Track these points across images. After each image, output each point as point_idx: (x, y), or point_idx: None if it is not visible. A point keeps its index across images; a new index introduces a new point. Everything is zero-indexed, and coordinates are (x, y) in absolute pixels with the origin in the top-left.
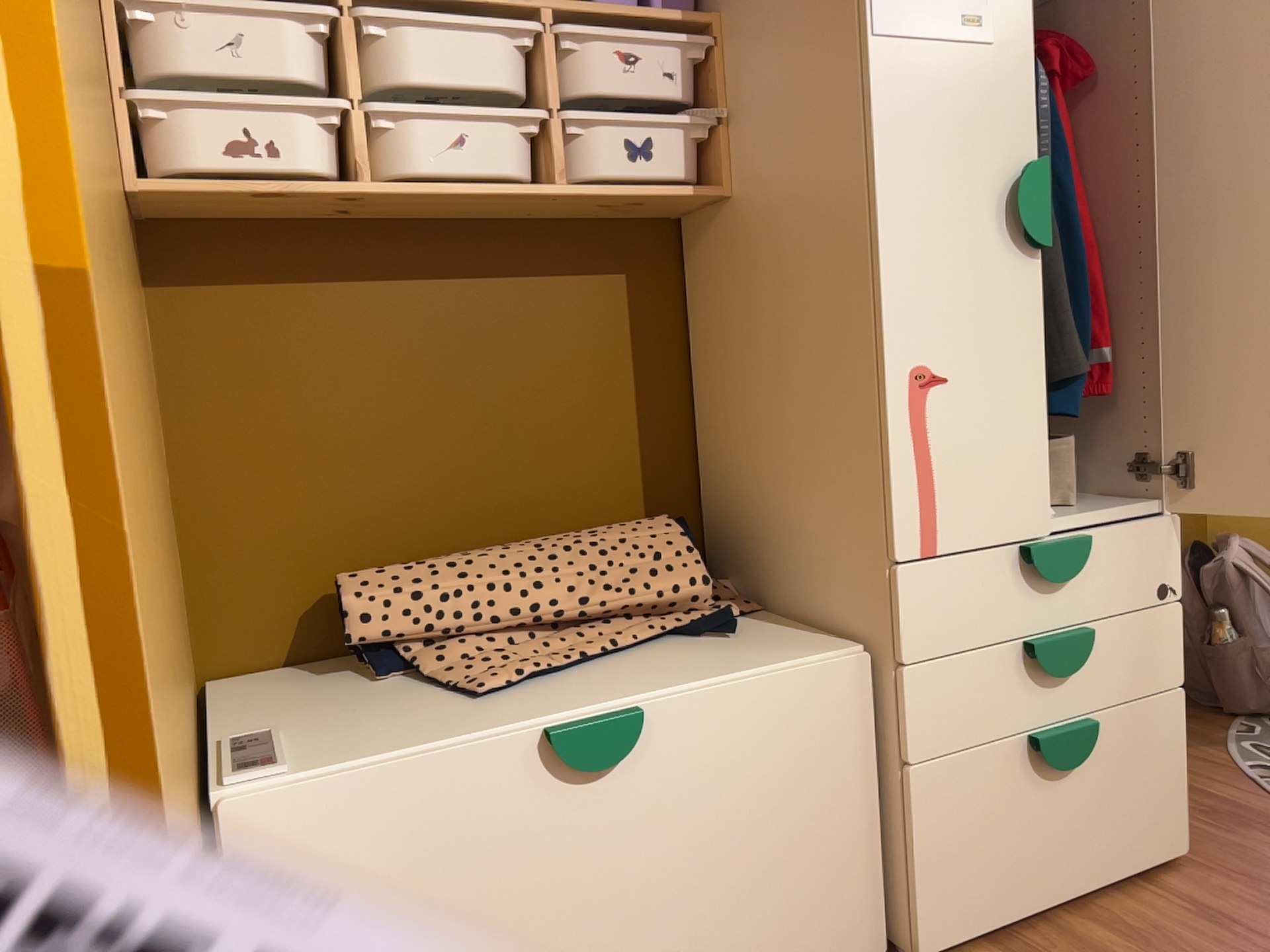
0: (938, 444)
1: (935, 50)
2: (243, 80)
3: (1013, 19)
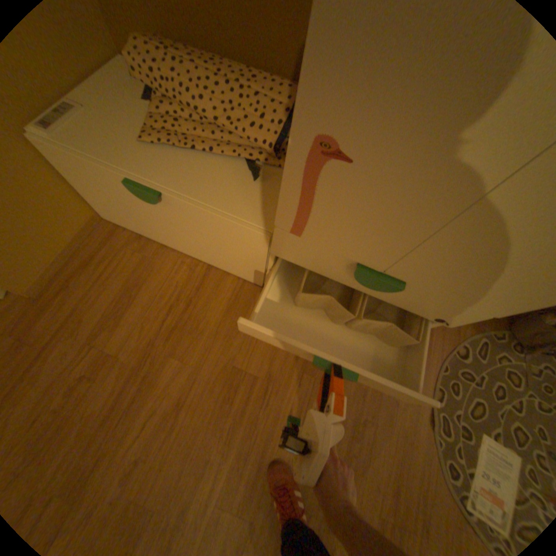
0: (322, 194)
1: None
2: None
3: None
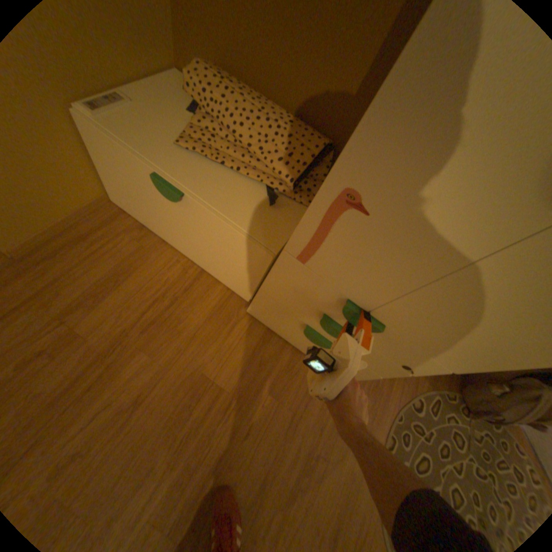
0: (336, 234)
1: None
2: None
3: None
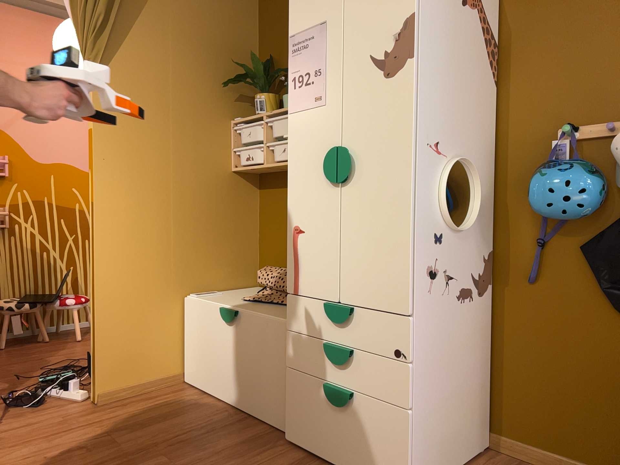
0: (300, 254)
1: (306, 112)
2: (249, 141)
3: (333, 92)
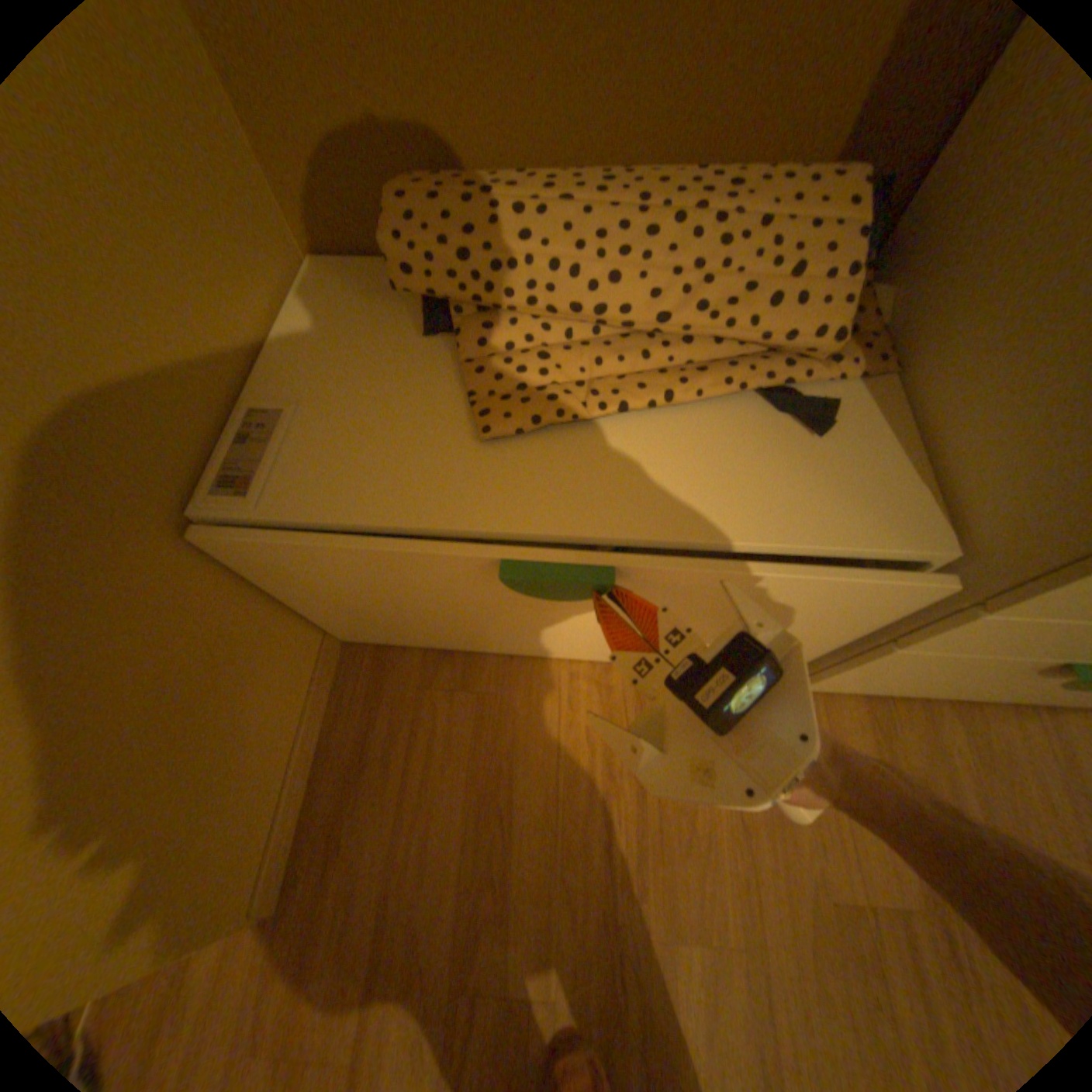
0: None
1: None
2: None
3: None
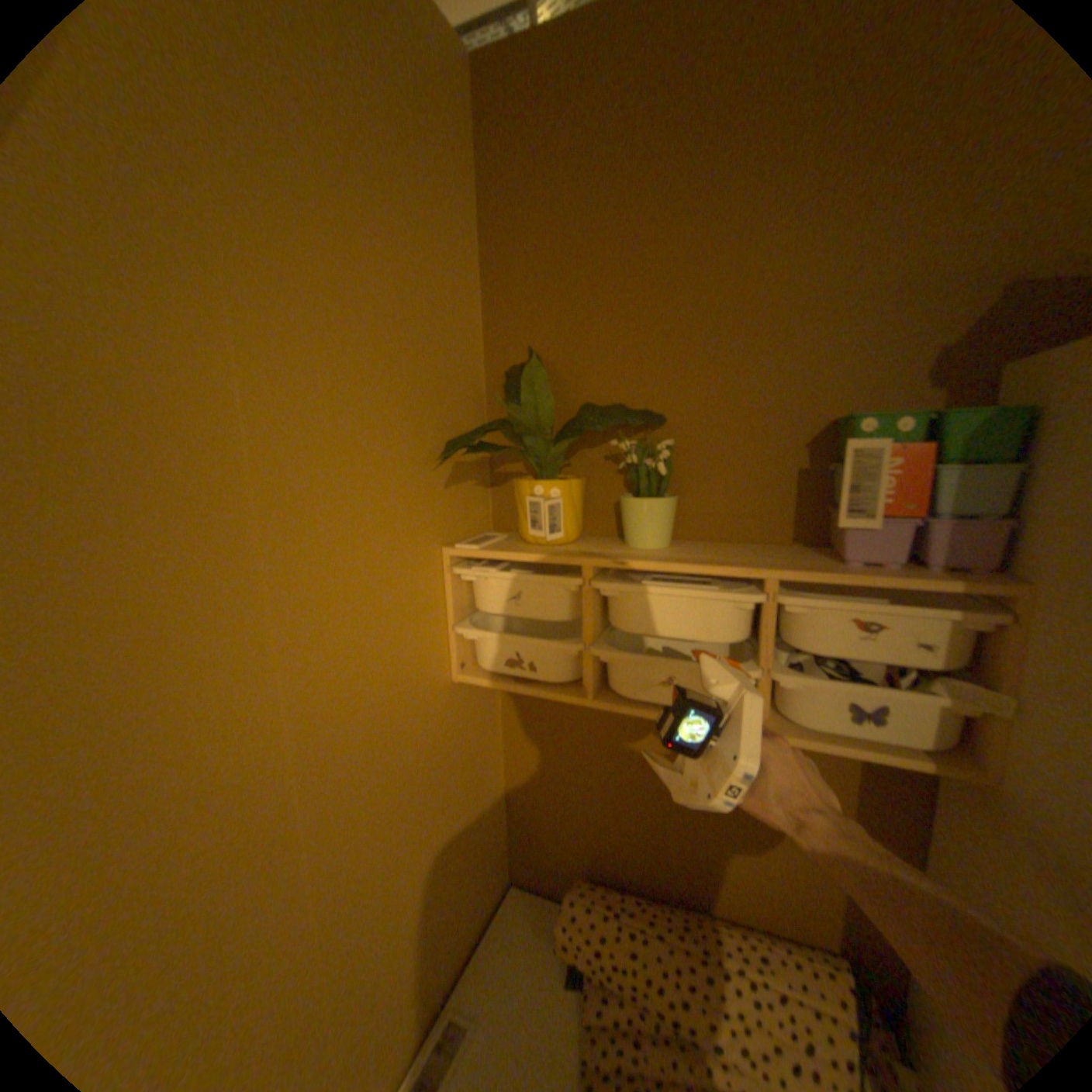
0: None
1: None
2: (519, 617)
3: None
